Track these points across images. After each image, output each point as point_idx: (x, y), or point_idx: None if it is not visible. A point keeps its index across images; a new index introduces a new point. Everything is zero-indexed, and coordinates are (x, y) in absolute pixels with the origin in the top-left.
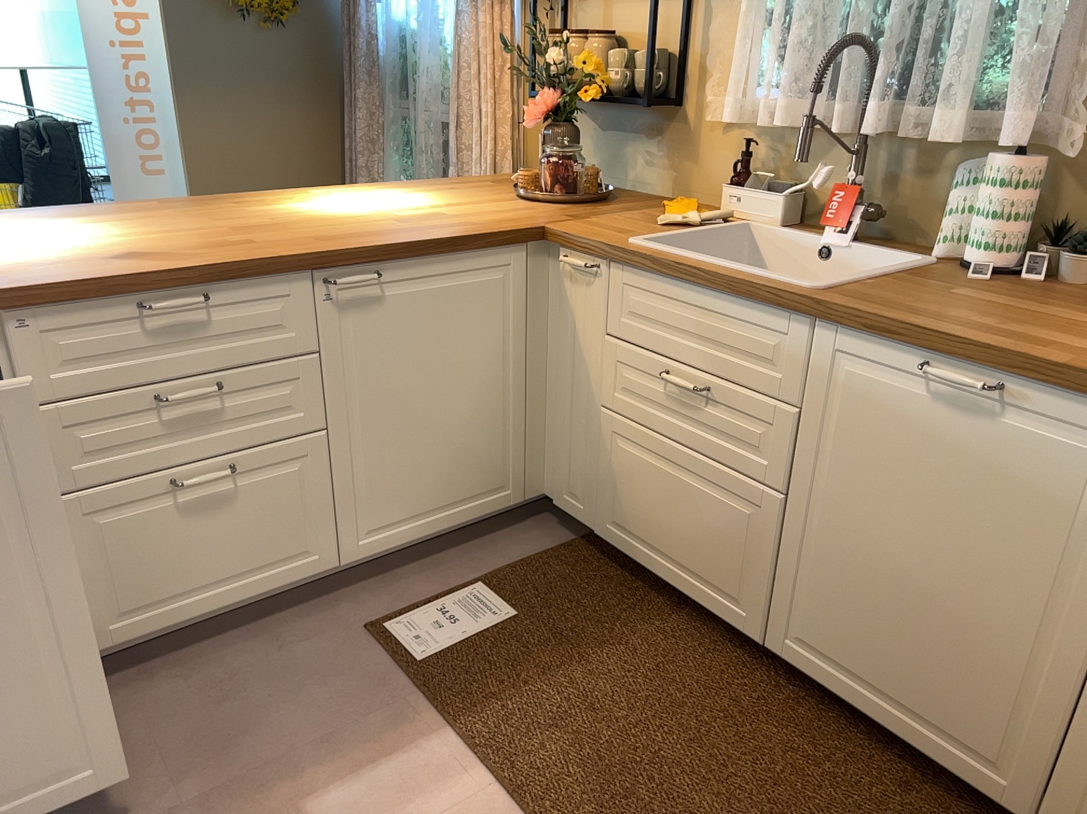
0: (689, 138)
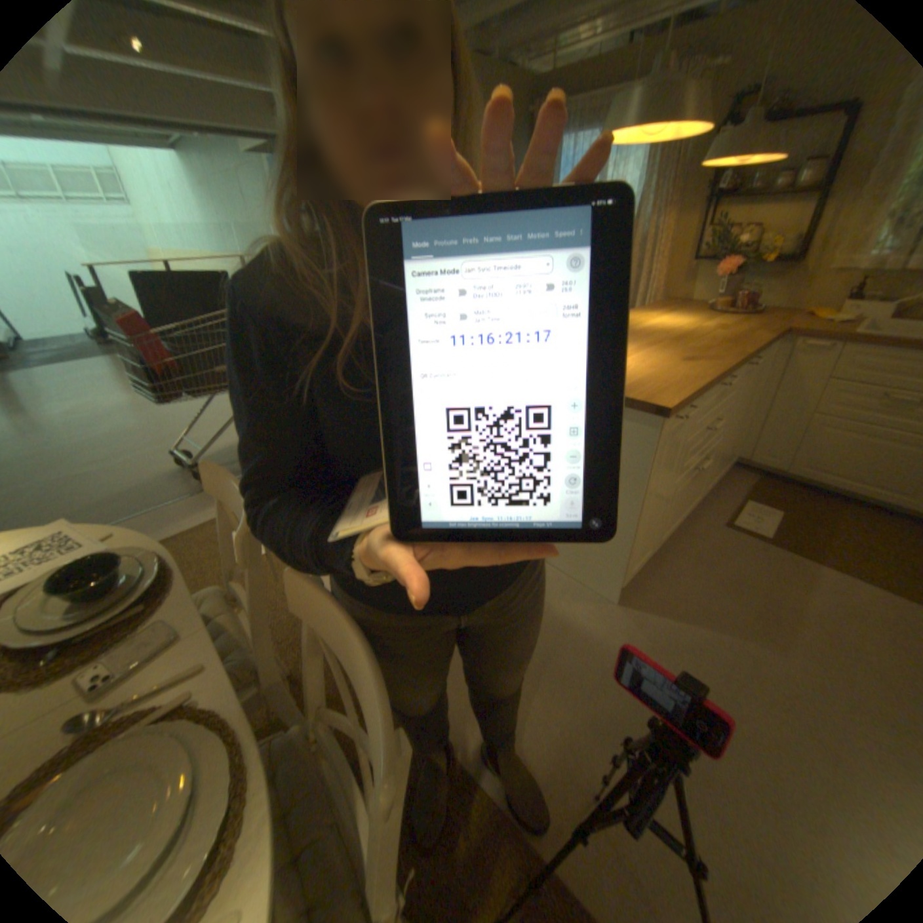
0: (807, 276)
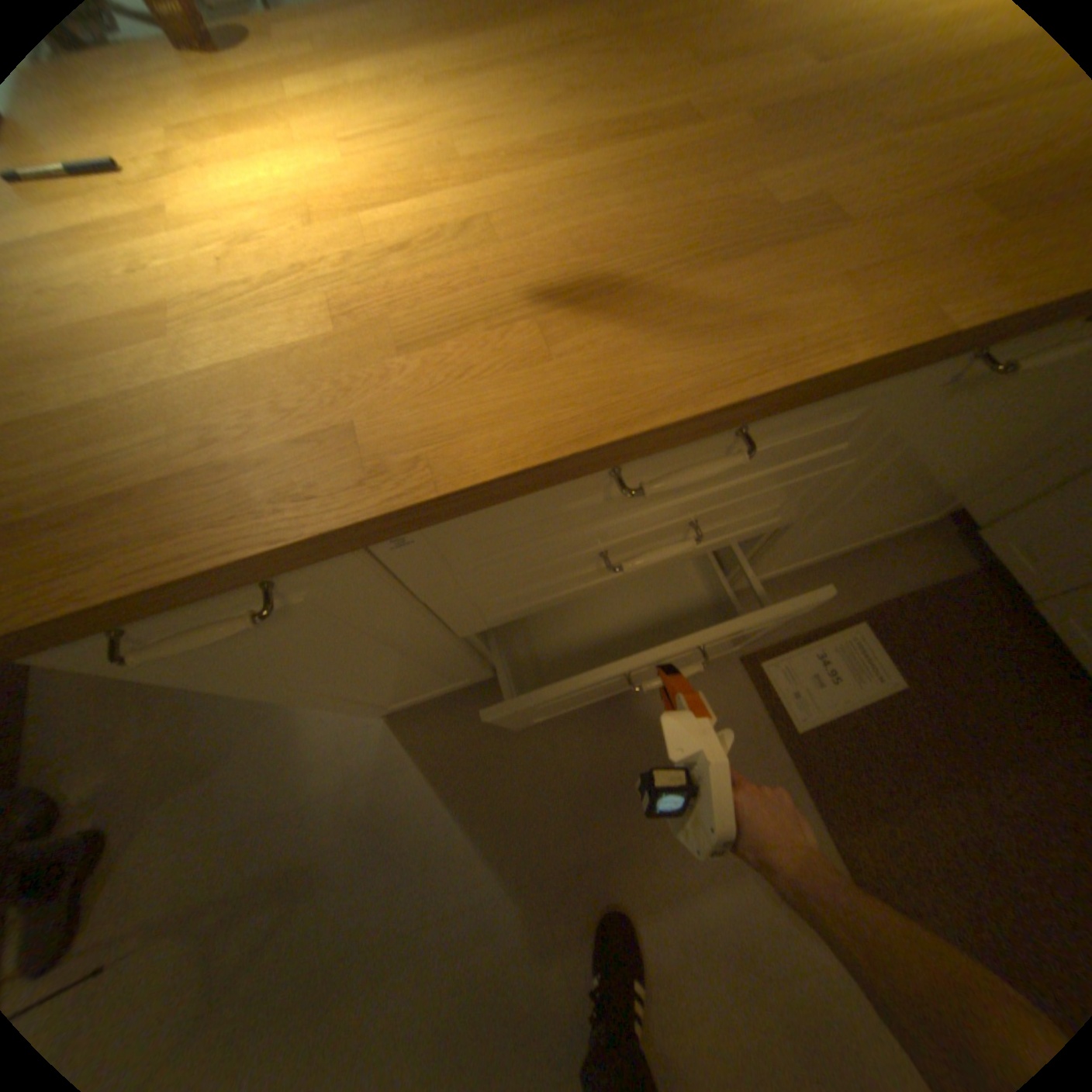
0: None
